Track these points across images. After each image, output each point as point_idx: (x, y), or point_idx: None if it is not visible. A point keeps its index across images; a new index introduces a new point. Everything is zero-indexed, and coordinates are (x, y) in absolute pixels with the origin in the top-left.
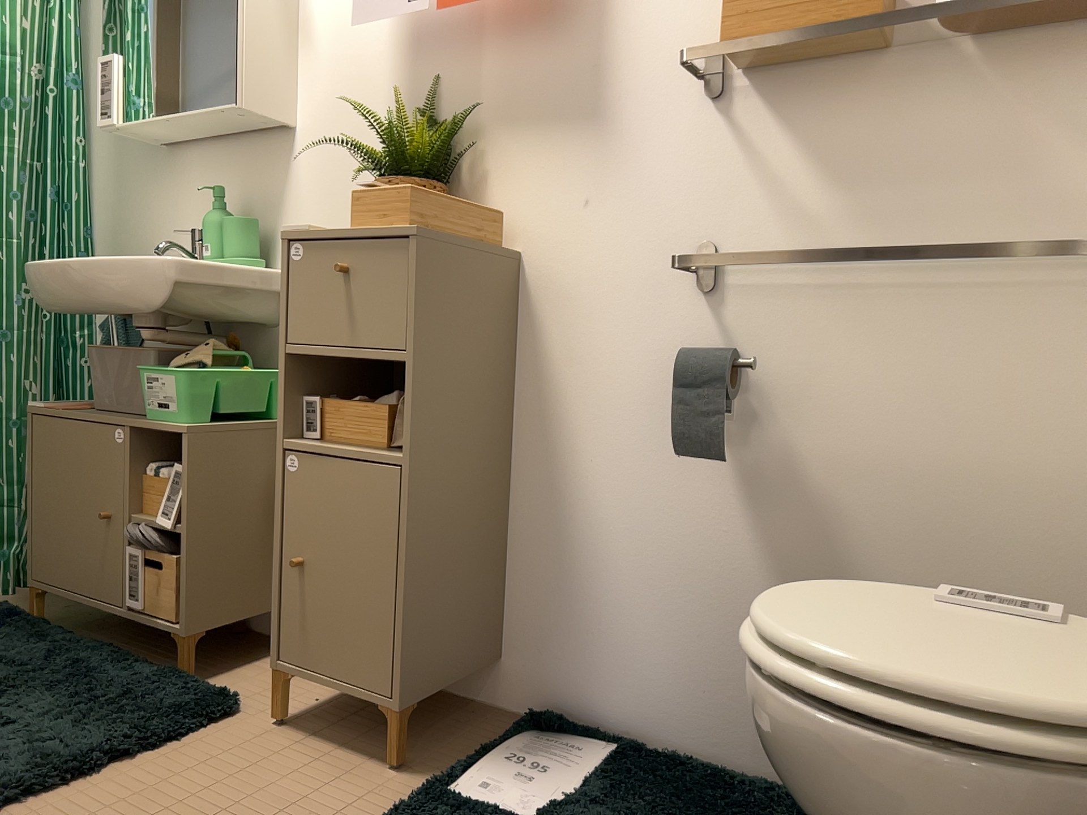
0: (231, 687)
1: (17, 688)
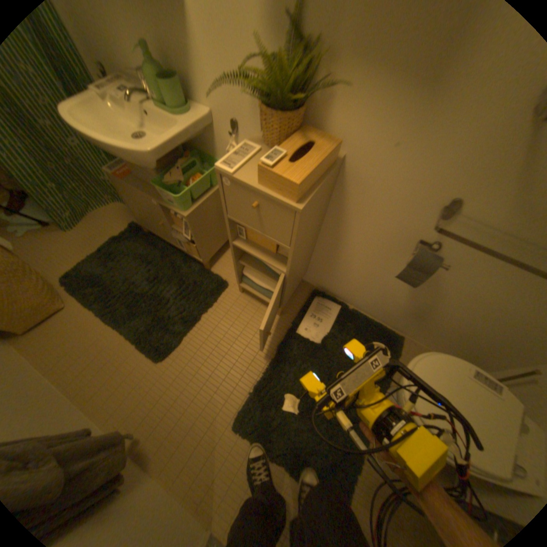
0: (221, 275)
1: (160, 285)
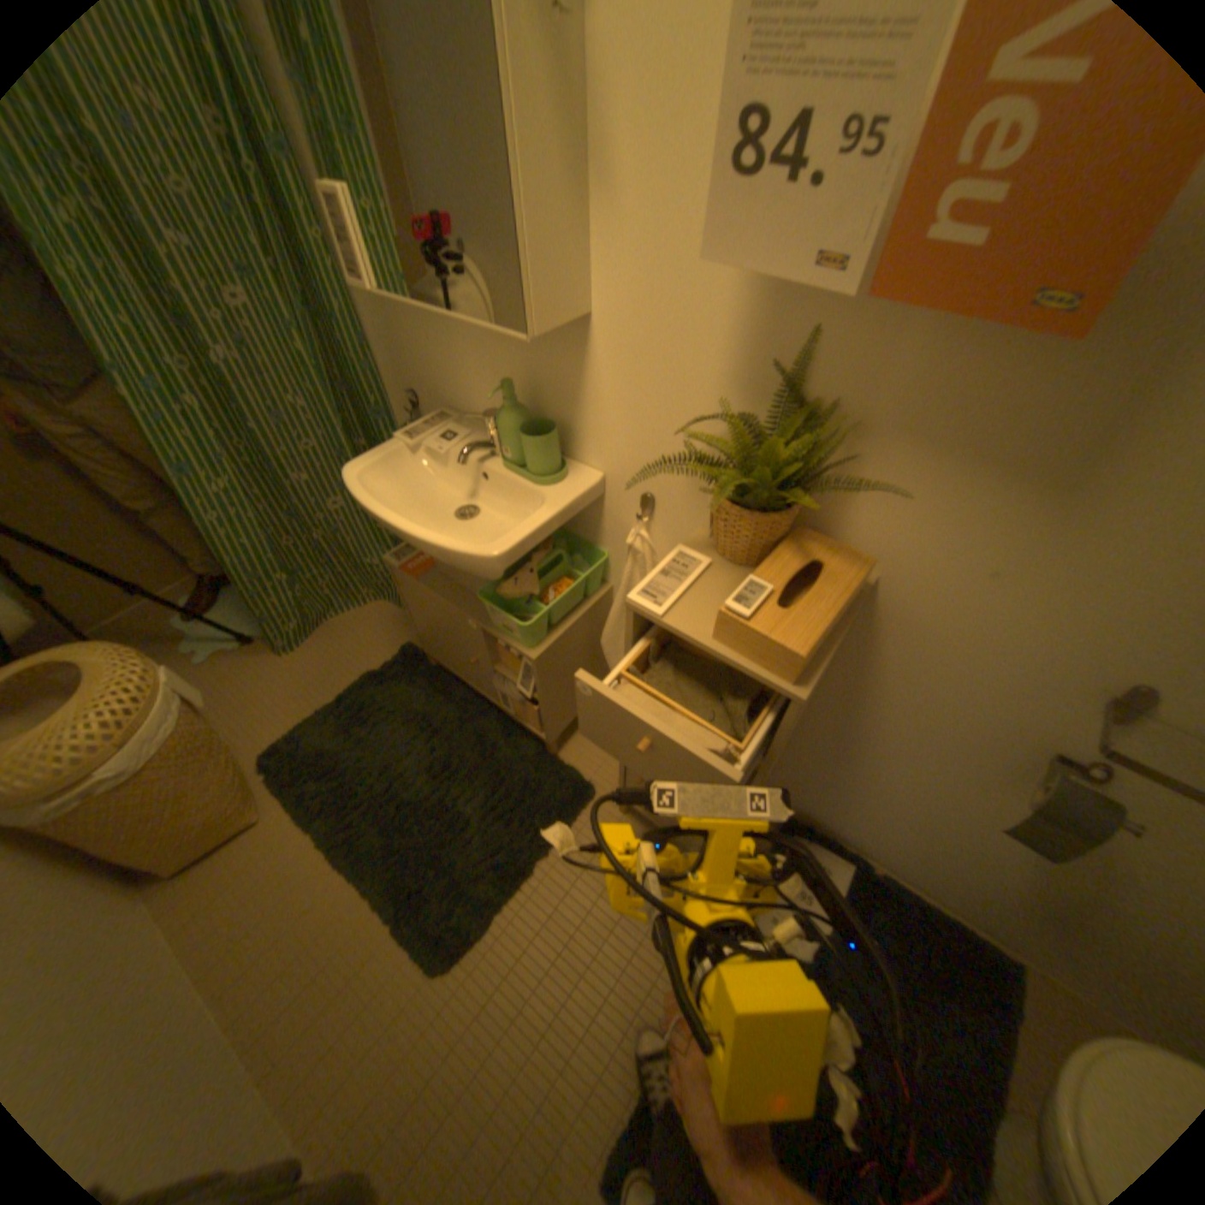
0: (580, 769)
1: (452, 786)
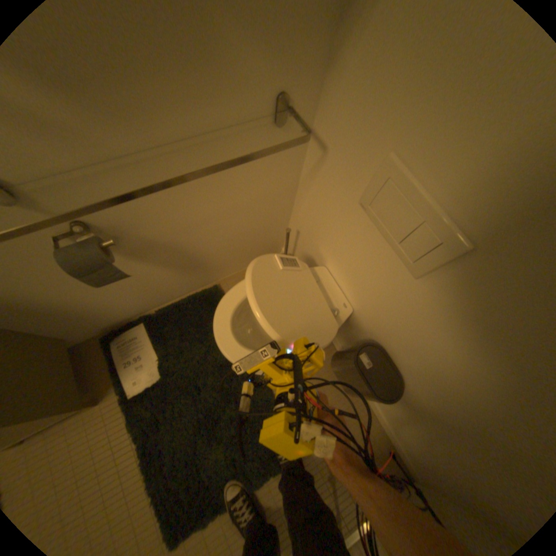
0: None
1: None
